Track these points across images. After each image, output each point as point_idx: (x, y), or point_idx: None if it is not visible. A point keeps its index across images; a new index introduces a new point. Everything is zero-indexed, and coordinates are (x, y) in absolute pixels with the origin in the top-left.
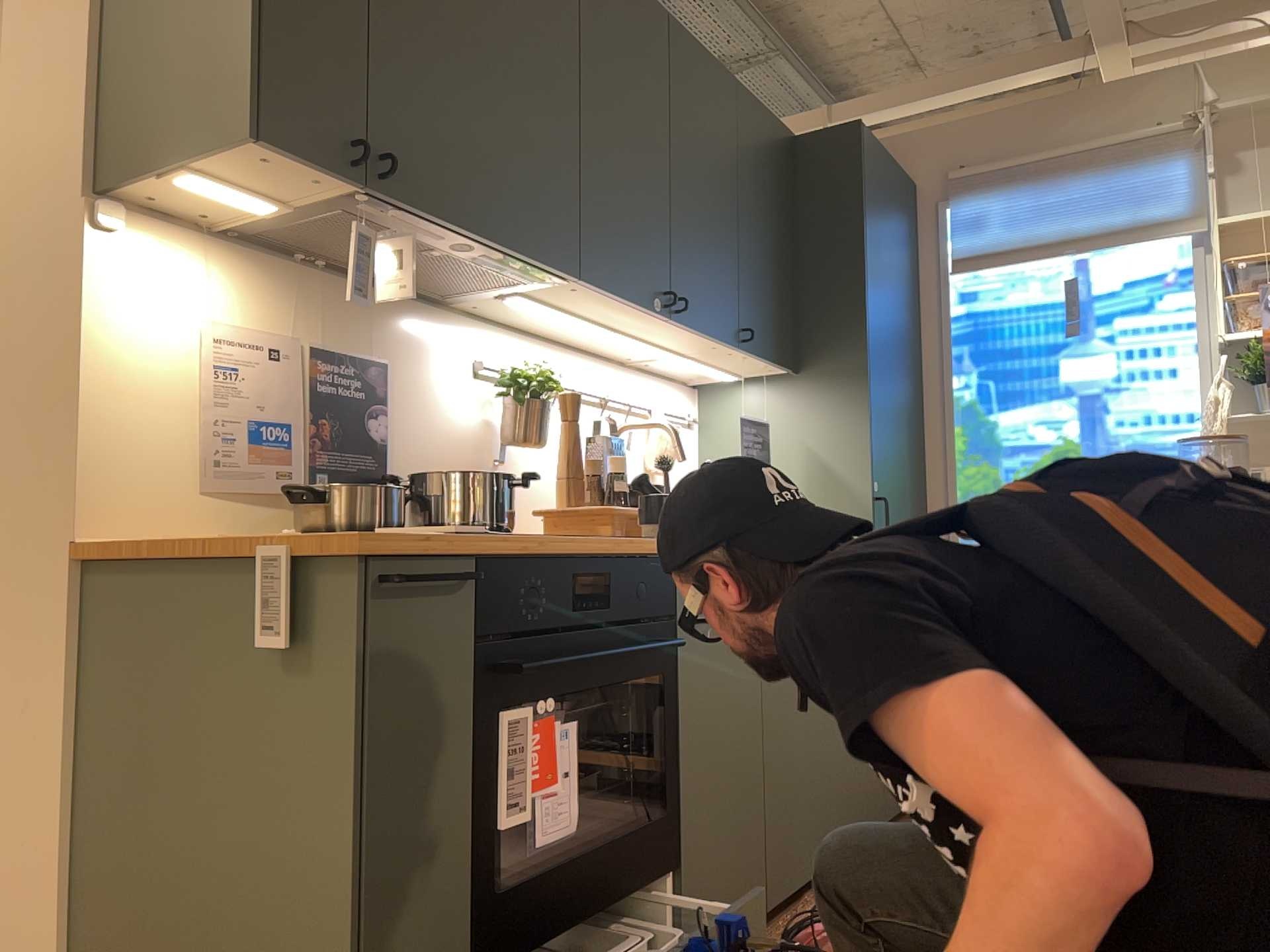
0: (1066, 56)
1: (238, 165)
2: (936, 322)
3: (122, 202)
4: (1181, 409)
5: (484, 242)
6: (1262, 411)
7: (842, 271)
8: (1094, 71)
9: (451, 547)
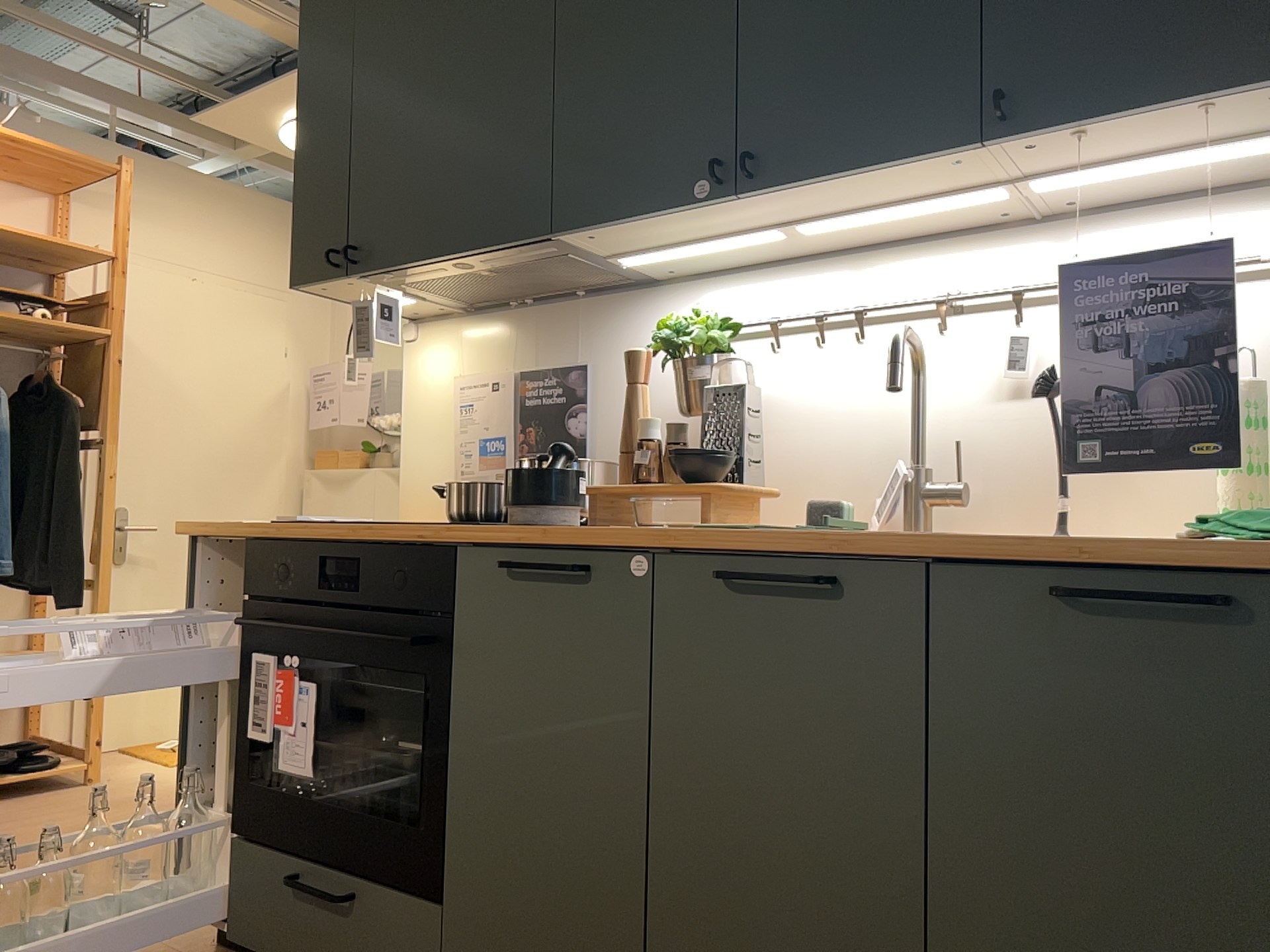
0: None
1: (341, 294)
2: None
3: (421, 319)
4: None
5: (452, 258)
6: None
7: None
8: None
9: (224, 531)
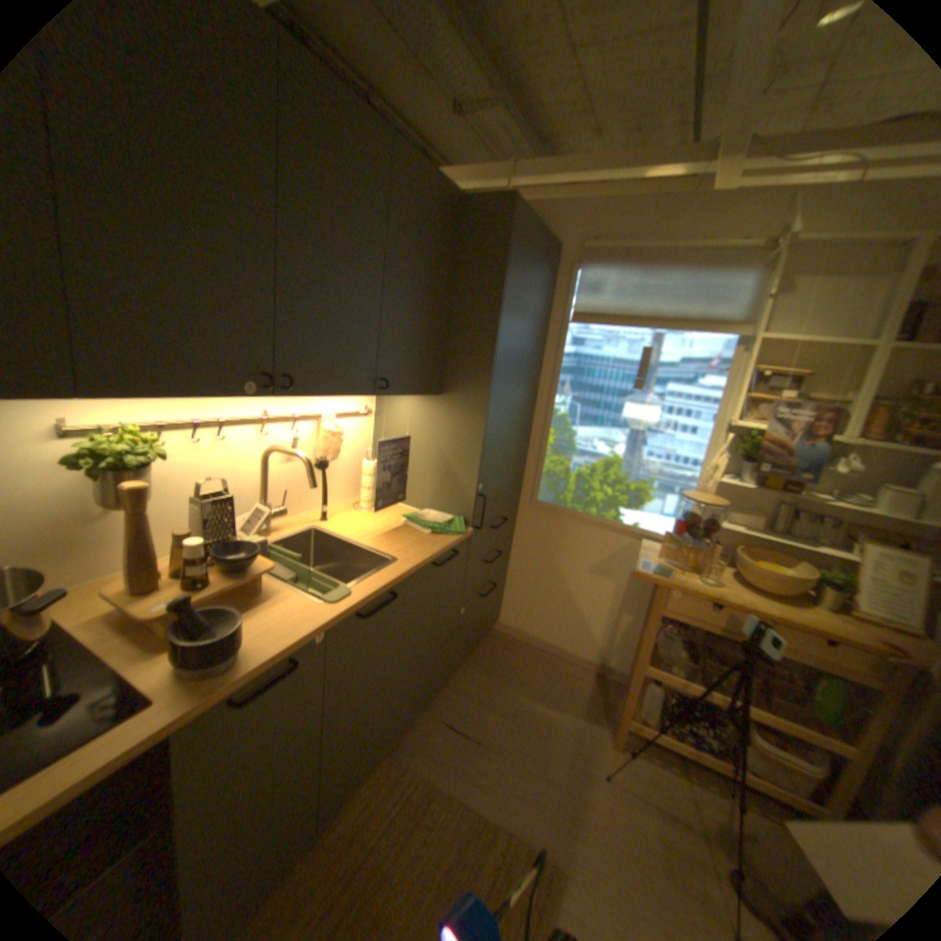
0: (698, 155)
1: None
2: (554, 354)
3: None
4: (692, 456)
5: None
6: (745, 479)
7: (481, 325)
8: (715, 173)
9: None
